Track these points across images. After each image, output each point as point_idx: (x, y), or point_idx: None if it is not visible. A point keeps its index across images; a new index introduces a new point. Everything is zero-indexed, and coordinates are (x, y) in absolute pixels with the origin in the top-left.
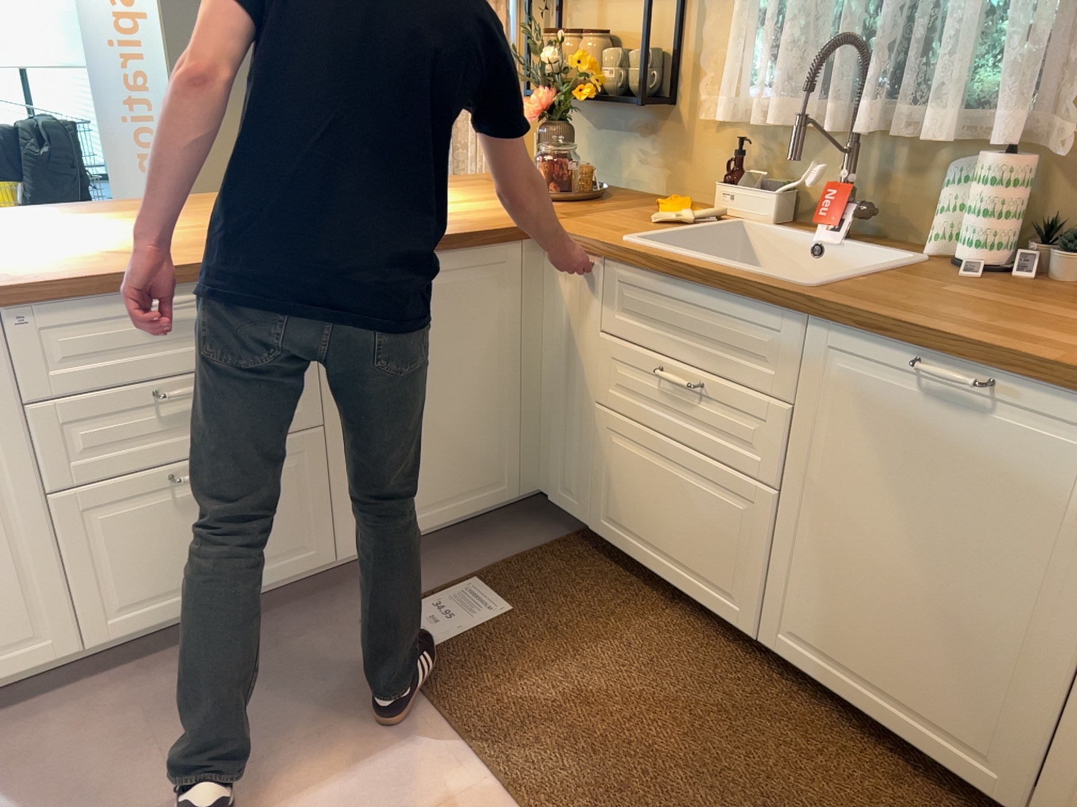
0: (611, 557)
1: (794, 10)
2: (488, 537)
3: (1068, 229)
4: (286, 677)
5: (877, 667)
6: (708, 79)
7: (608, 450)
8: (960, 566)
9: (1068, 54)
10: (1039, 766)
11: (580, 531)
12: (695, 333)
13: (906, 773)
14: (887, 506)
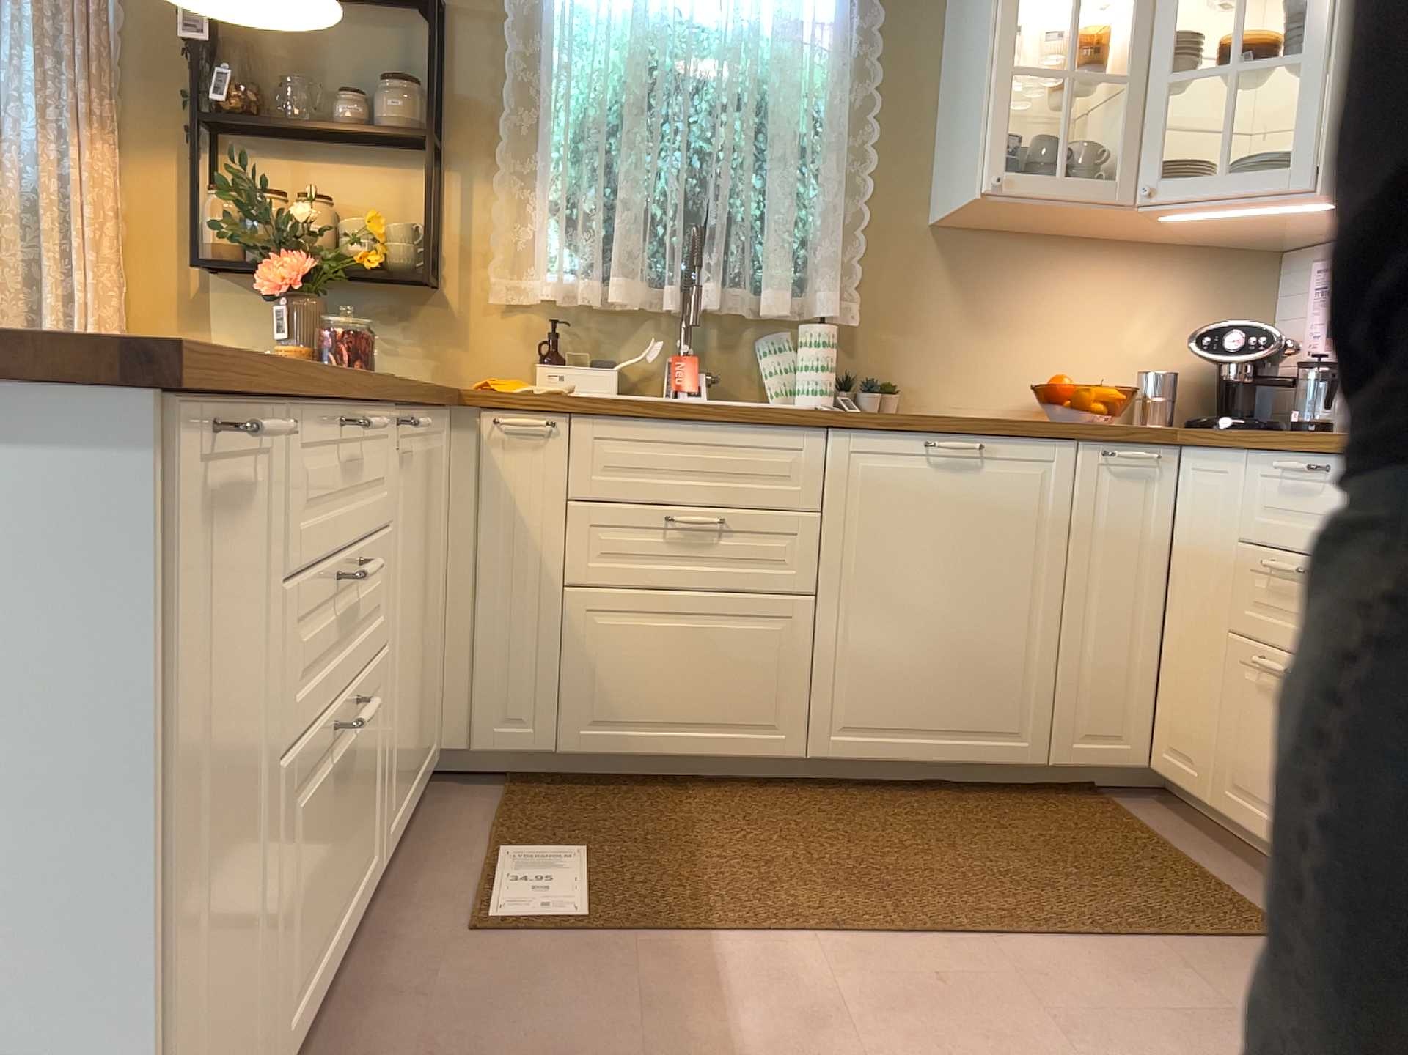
0: (576, 784)
1: (622, 199)
2: (430, 822)
3: (855, 378)
4: (499, 1013)
5: (928, 711)
6: (488, 260)
7: (587, 639)
8: (980, 590)
9: (837, 255)
10: (1052, 715)
11: (511, 781)
12: (706, 472)
13: (959, 796)
14: (919, 567)
